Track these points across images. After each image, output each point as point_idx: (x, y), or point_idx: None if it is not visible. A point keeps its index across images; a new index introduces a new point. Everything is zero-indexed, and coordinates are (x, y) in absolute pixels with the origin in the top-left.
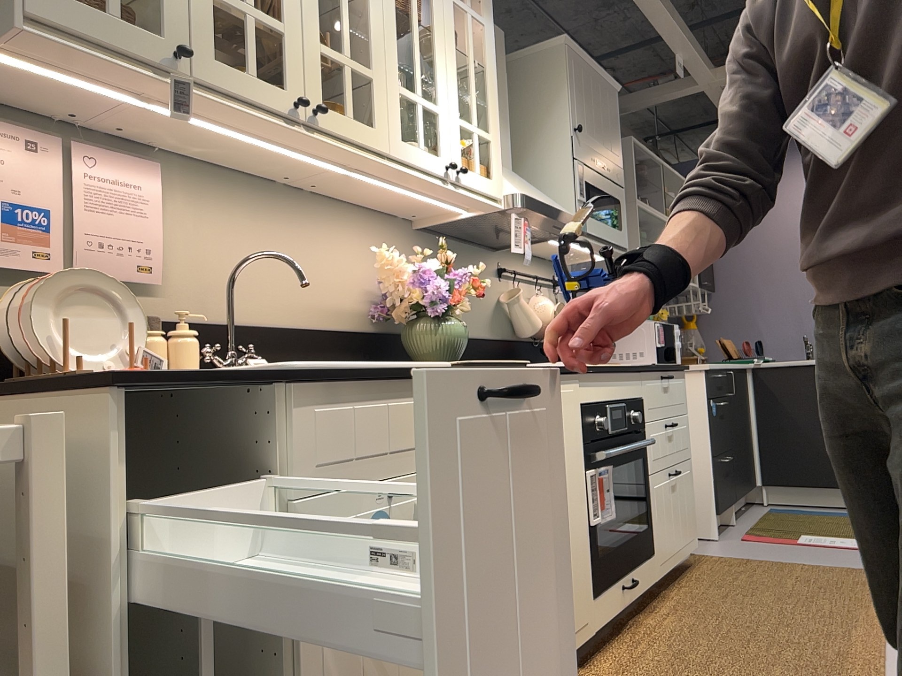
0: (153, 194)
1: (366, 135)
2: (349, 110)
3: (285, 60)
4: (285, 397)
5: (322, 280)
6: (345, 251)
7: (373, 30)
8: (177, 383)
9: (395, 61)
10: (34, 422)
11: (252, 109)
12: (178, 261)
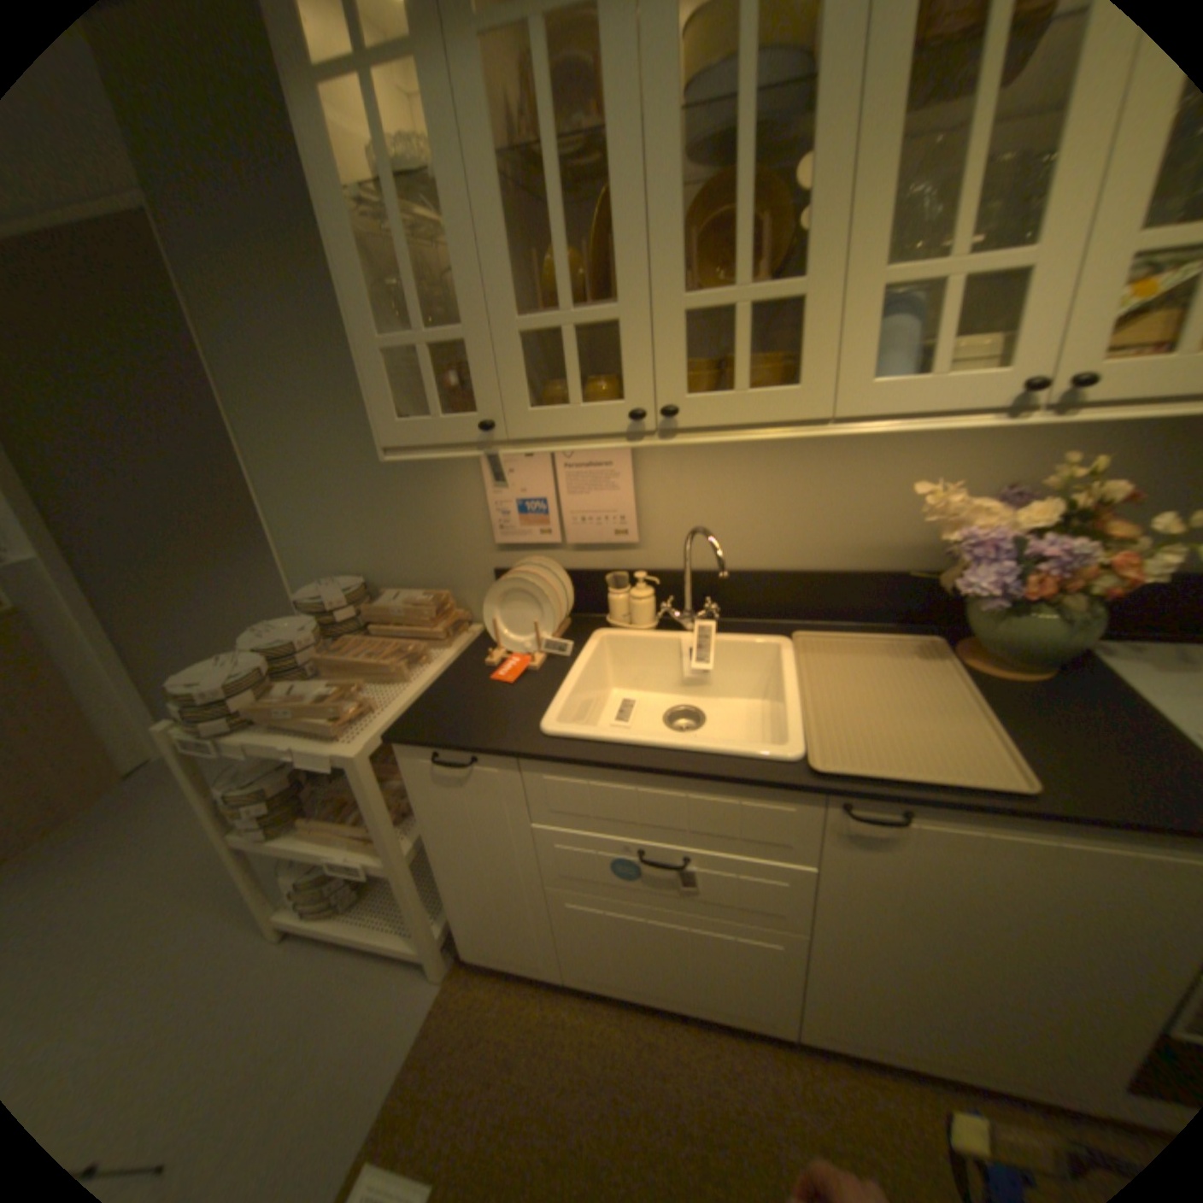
0: (627, 465)
1: (778, 406)
2: (744, 378)
3: (624, 356)
4: (519, 764)
5: (858, 513)
6: (915, 466)
7: (821, 183)
8: (425, 748)
9: (886, 214)
10: (347, 760)
11: (585, 442)
12: (660, 517)
